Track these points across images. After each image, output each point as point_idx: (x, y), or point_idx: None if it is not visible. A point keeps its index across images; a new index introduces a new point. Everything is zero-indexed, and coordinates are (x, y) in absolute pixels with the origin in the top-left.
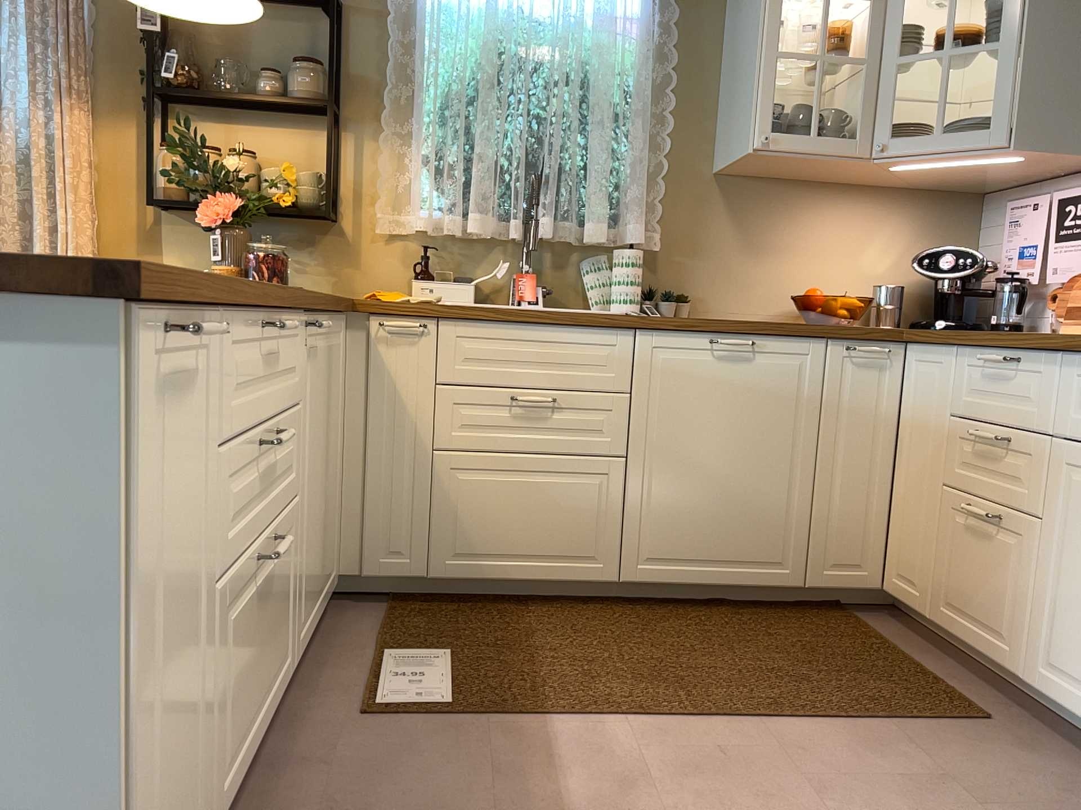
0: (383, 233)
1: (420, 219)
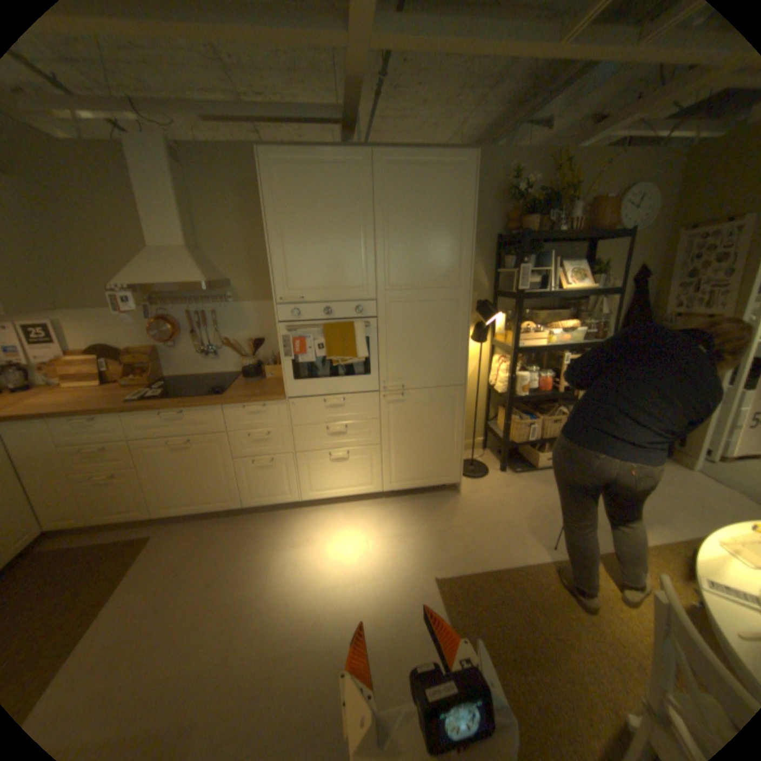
0: None
1: None
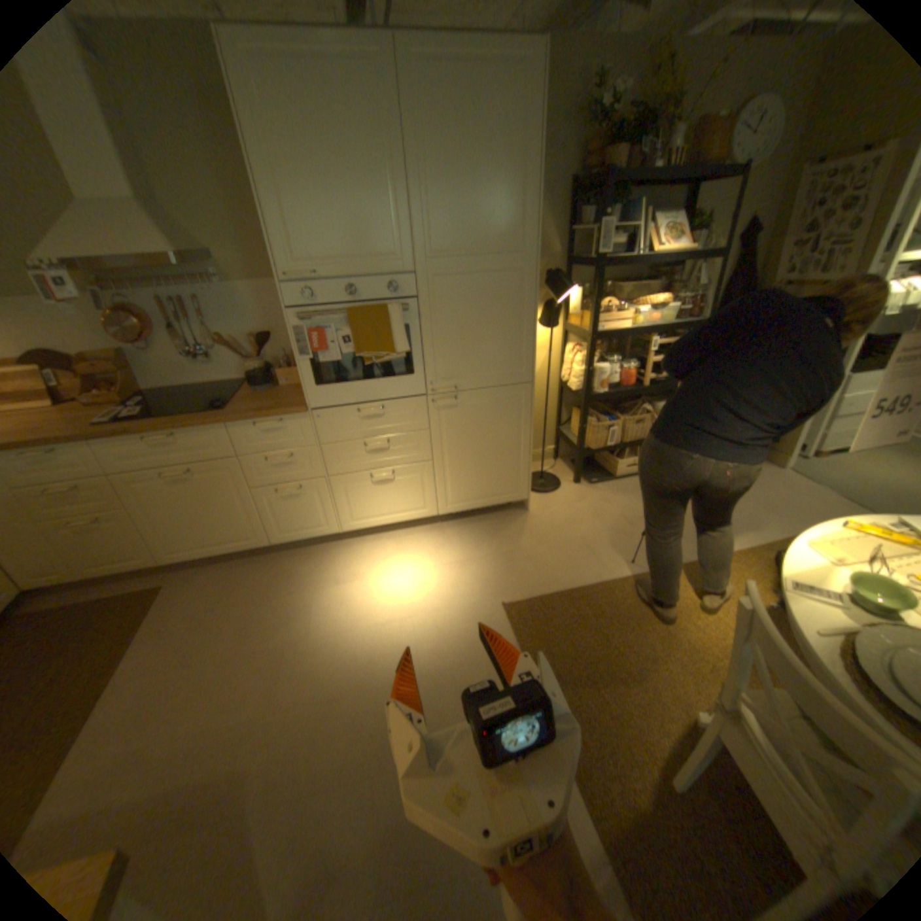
0: None
1: None
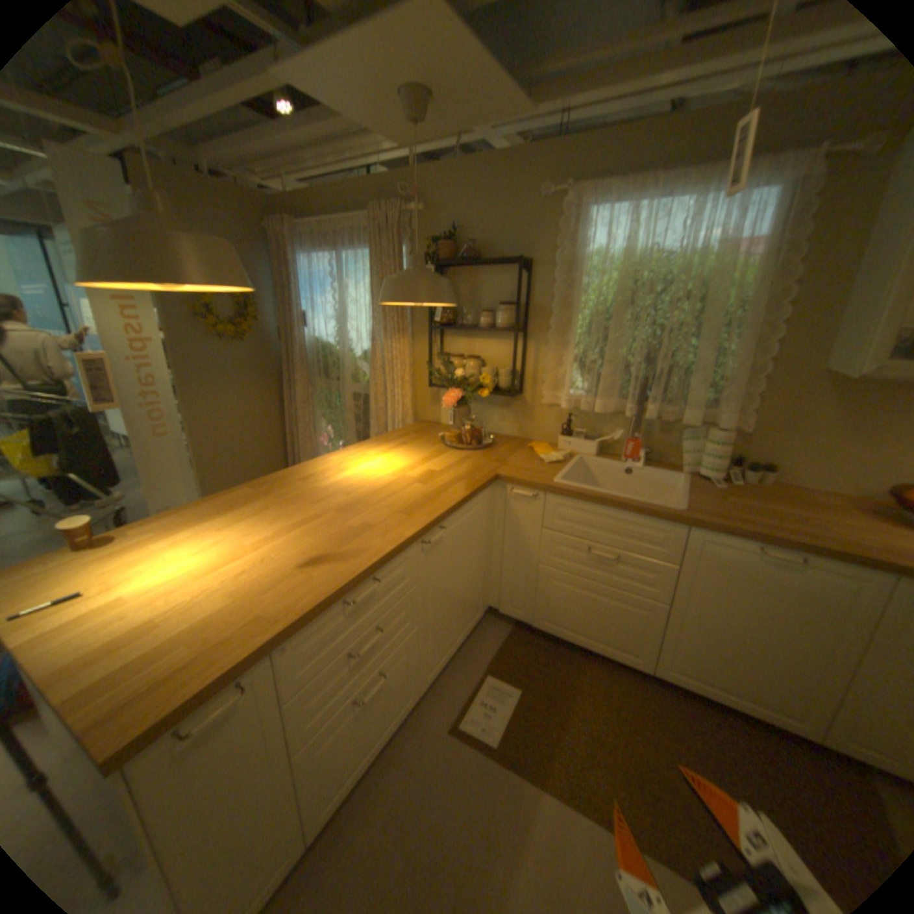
0: (545, 403)
1: (563, 402)
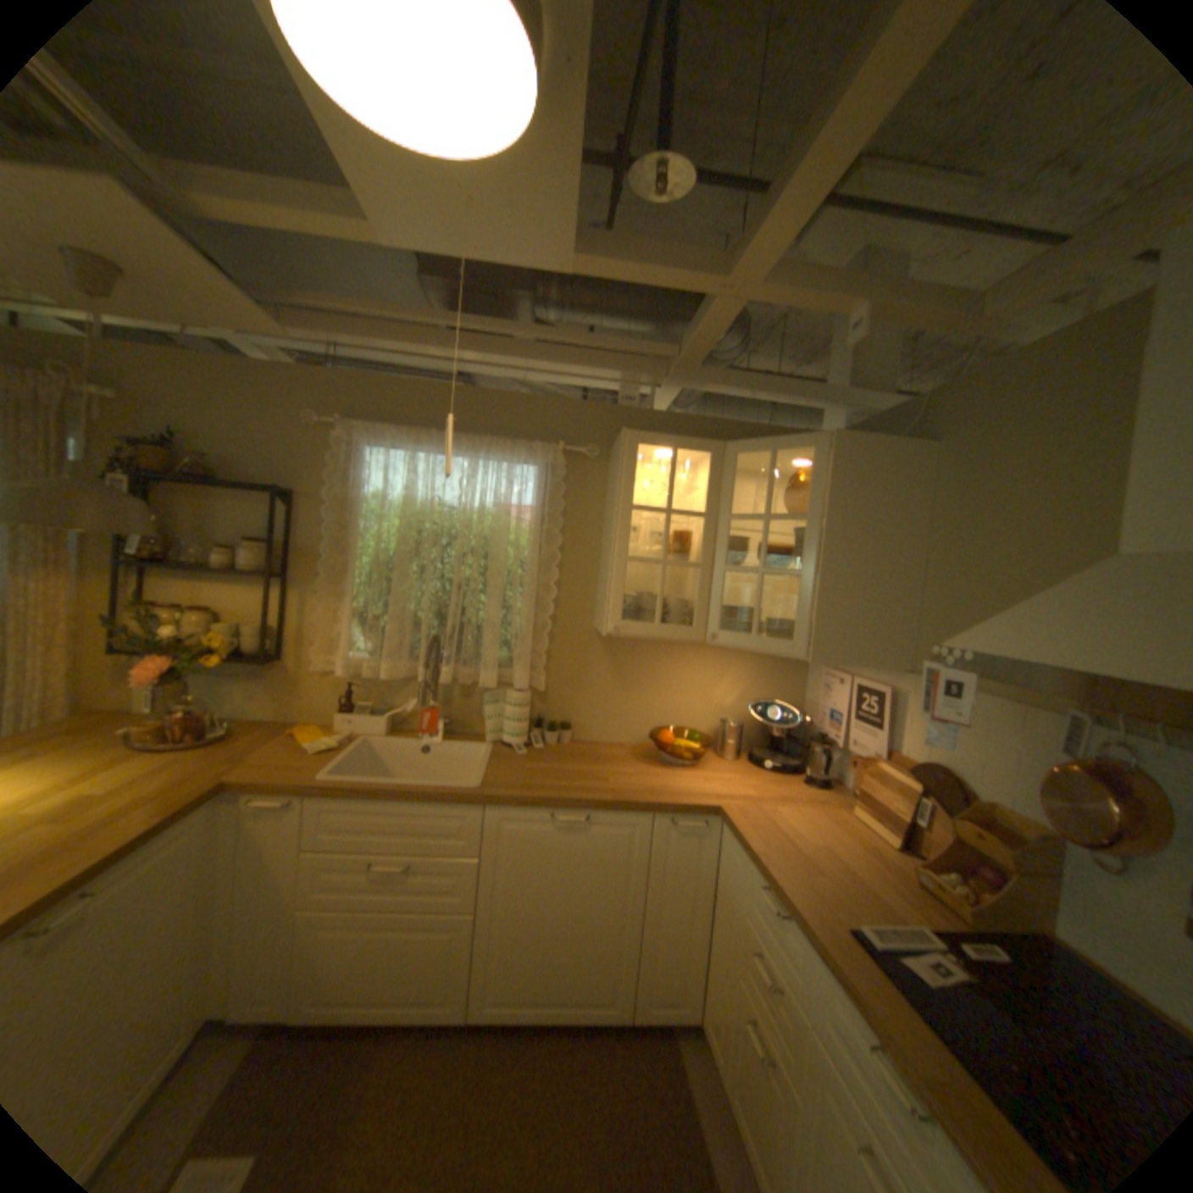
0: (316, 671)
1: (339, 668)
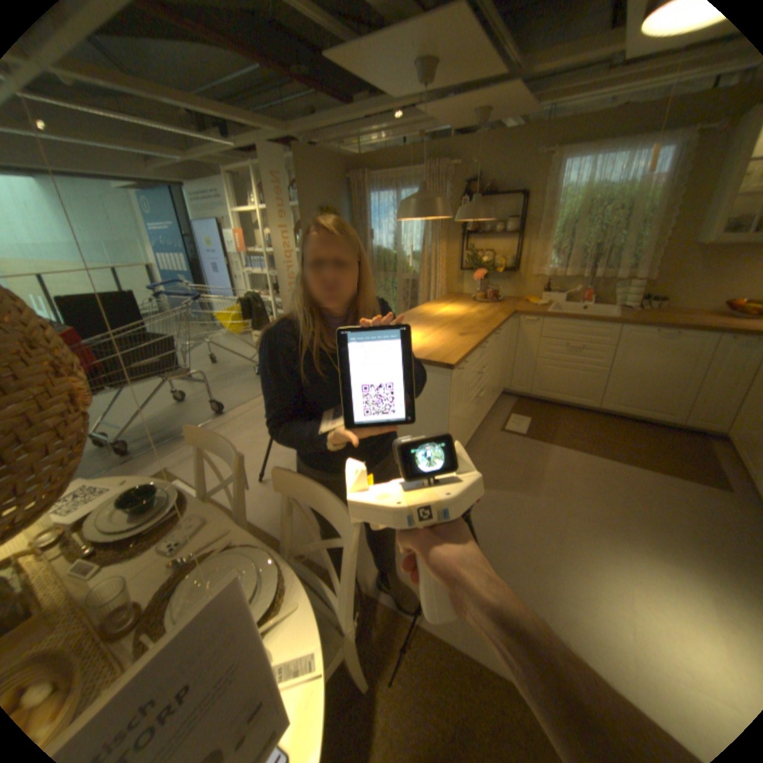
0: (533, 275)
1: (546, 272)
